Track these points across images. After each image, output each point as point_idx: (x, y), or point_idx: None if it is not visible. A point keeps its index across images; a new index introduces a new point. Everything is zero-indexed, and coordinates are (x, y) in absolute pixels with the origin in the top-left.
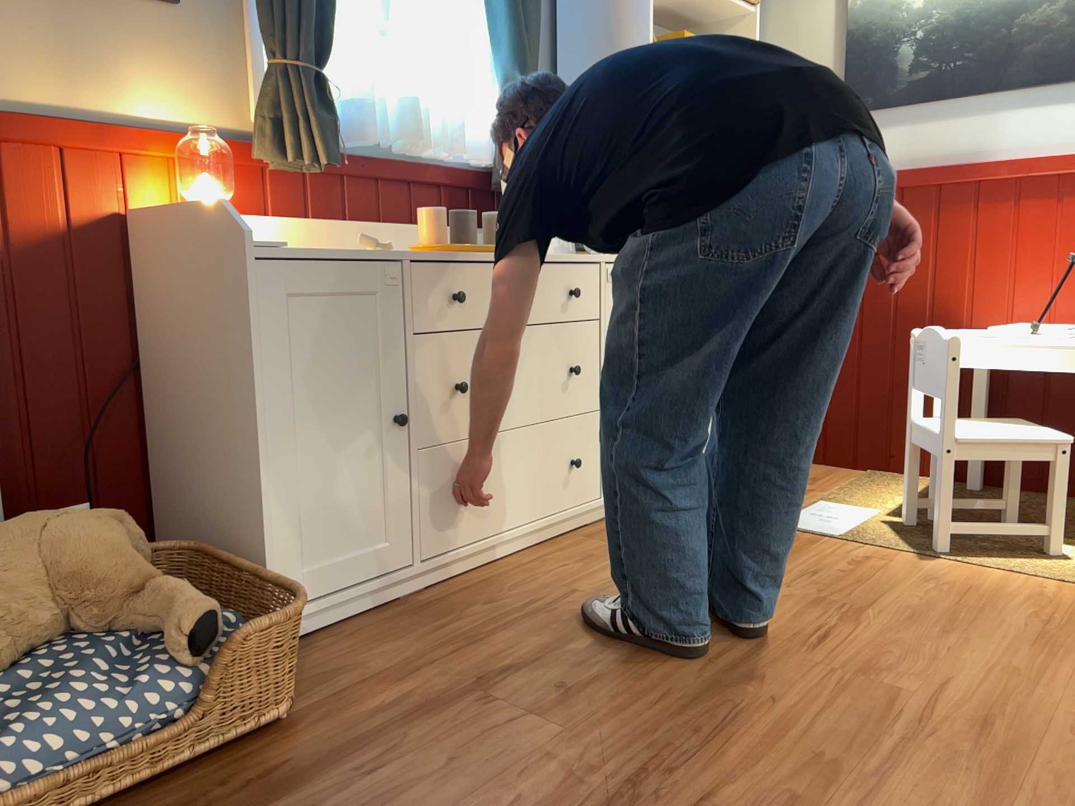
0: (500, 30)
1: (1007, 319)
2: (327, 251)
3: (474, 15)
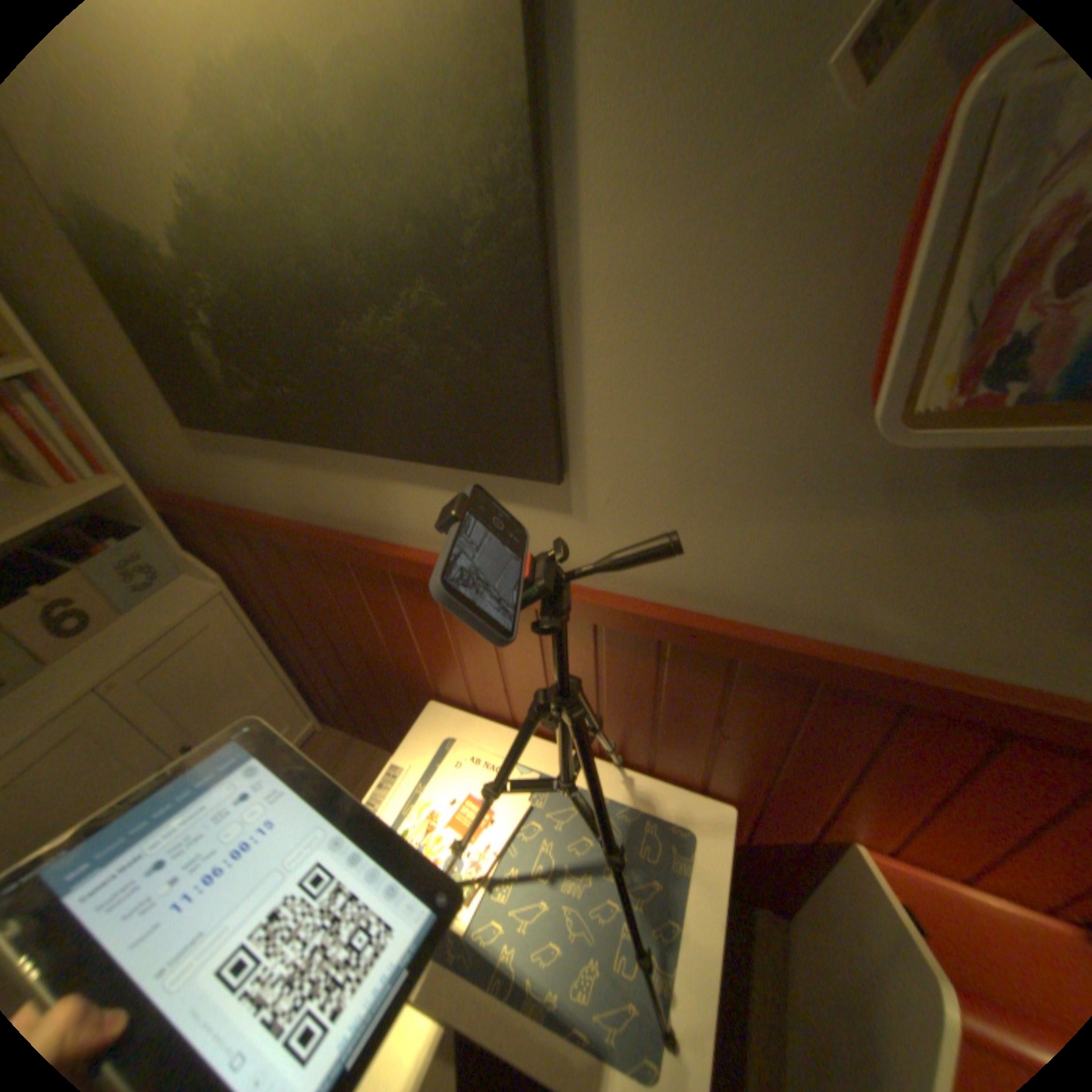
0: None
1: (475, 705)
2: None
3: None
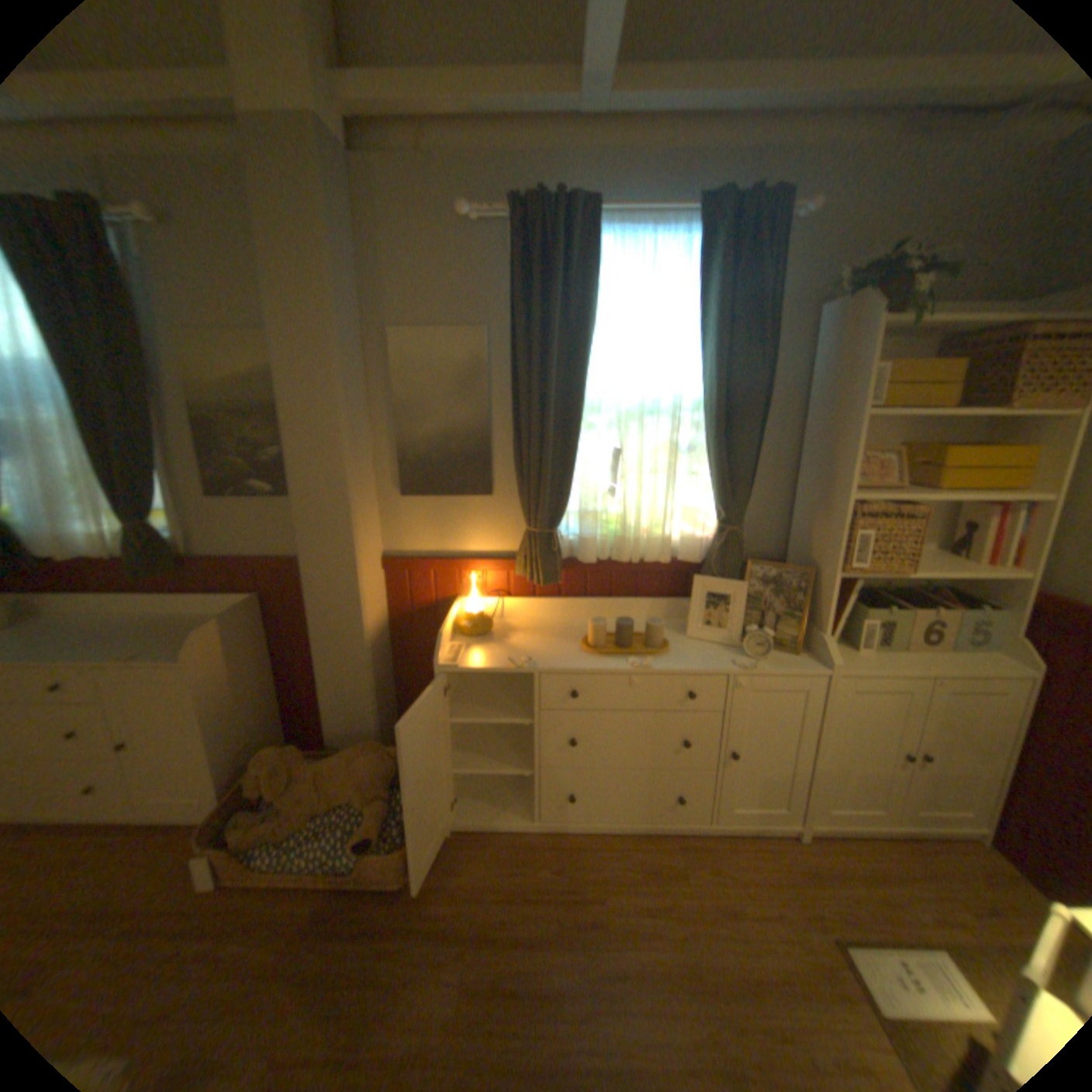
0: (712, 476)
1: None
2: (494, 661)
3: (699, 461)
